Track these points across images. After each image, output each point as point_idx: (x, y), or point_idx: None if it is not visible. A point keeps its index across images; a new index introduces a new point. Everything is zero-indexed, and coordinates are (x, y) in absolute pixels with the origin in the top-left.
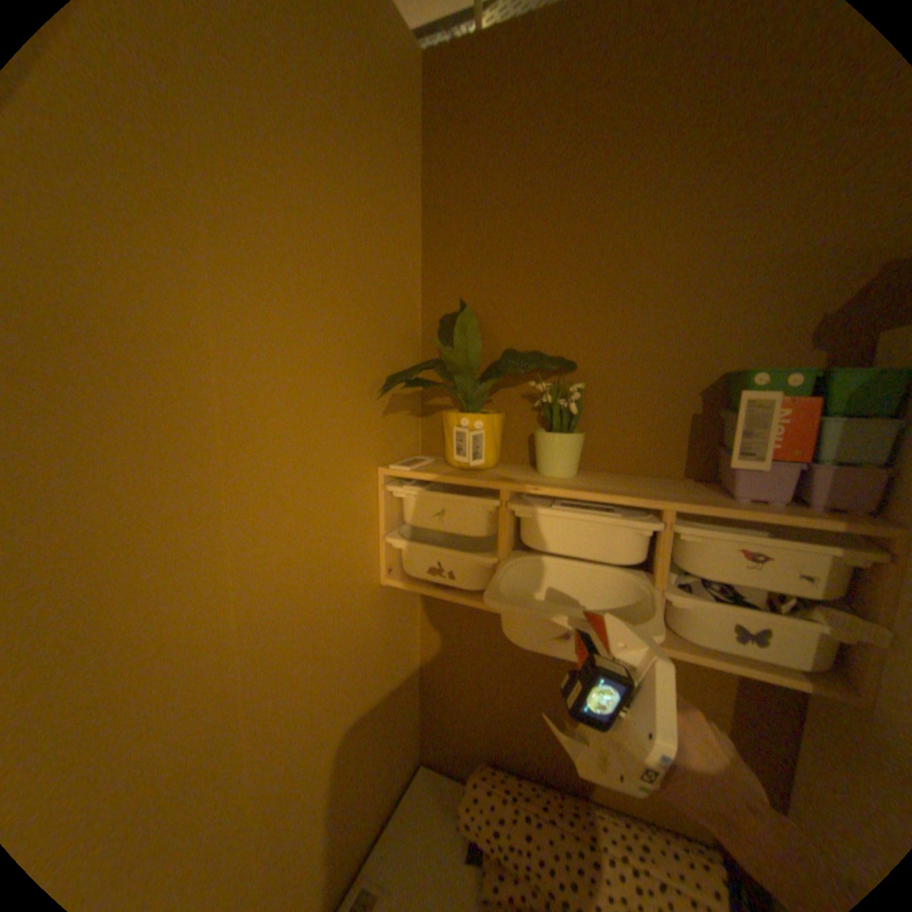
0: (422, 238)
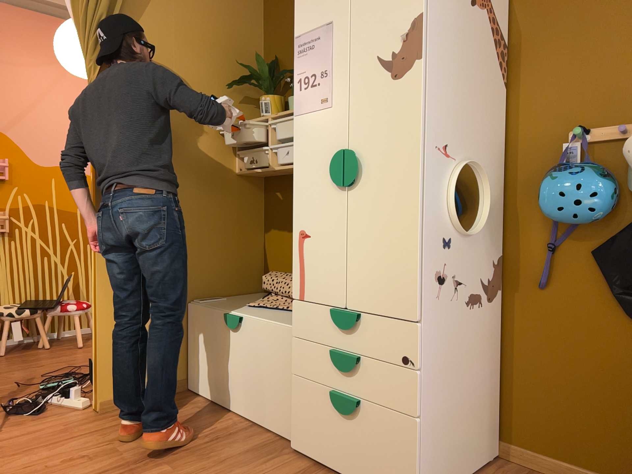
0: (263, 35)
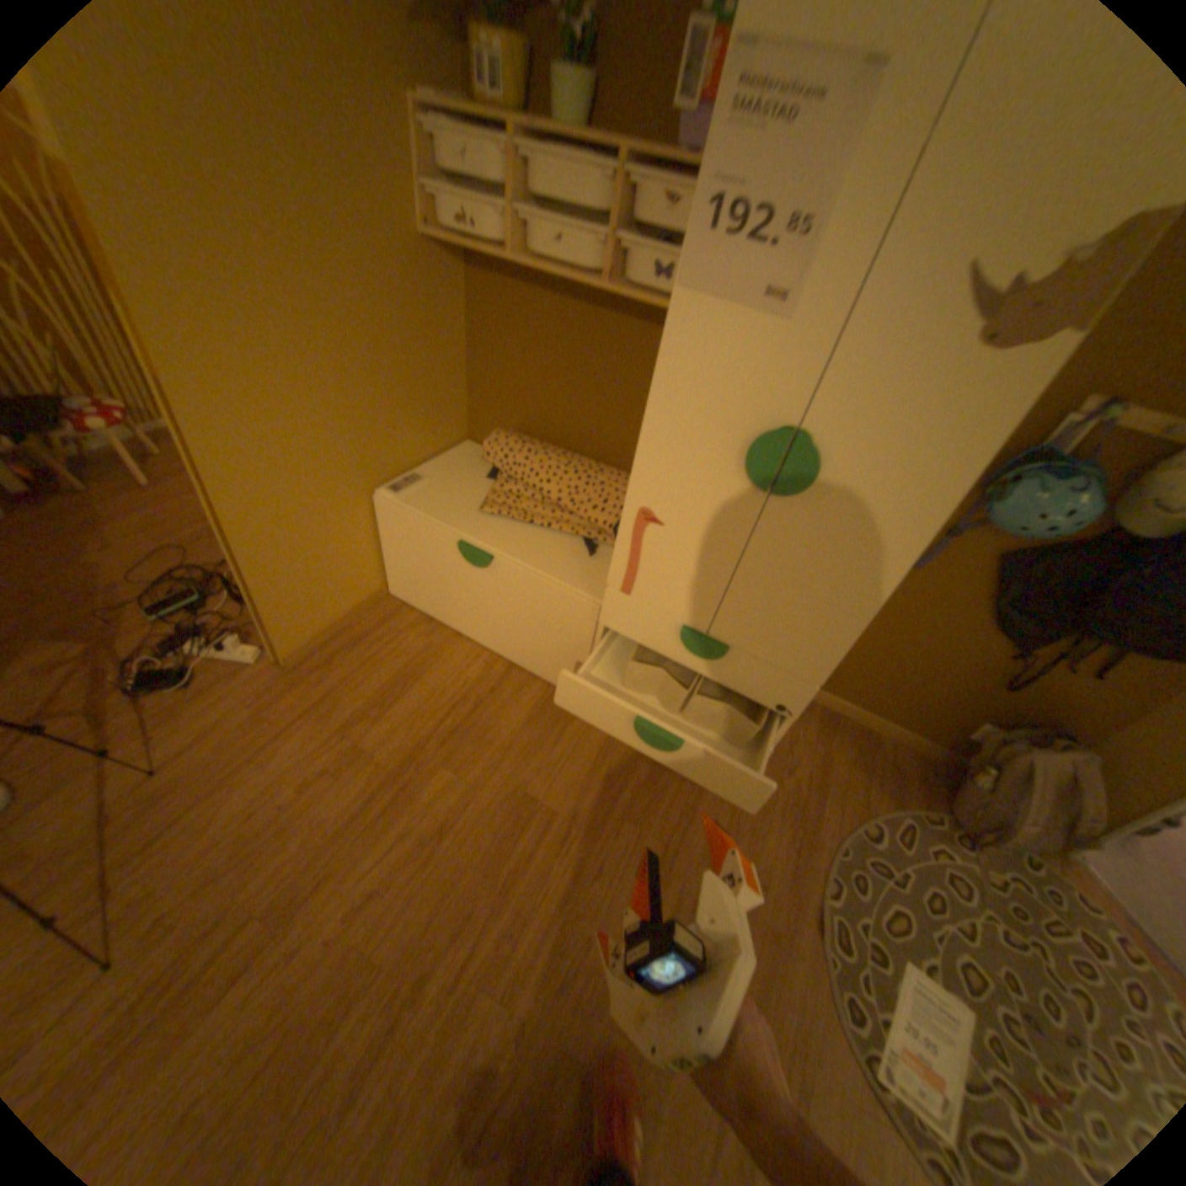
0: None
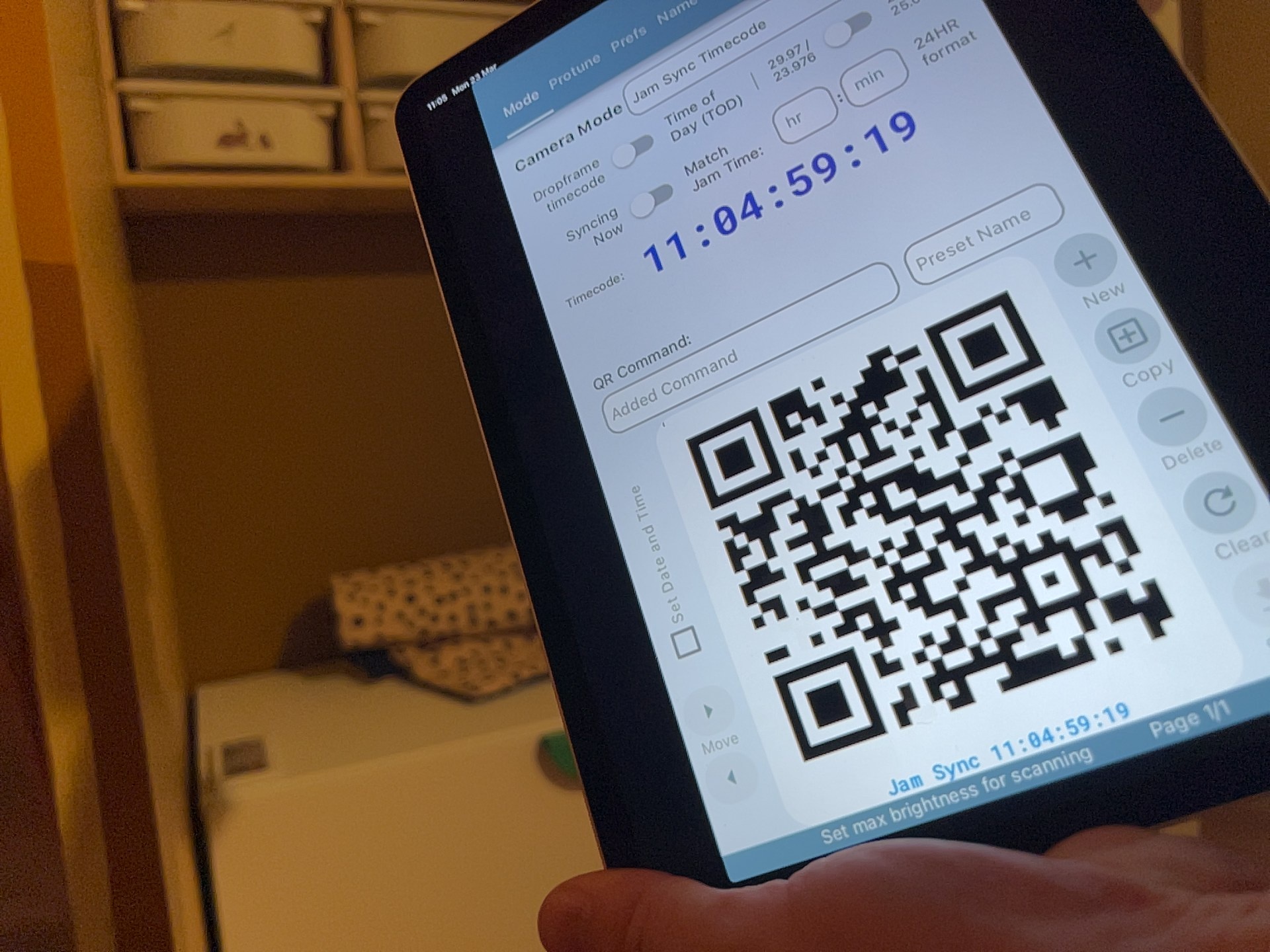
0: None
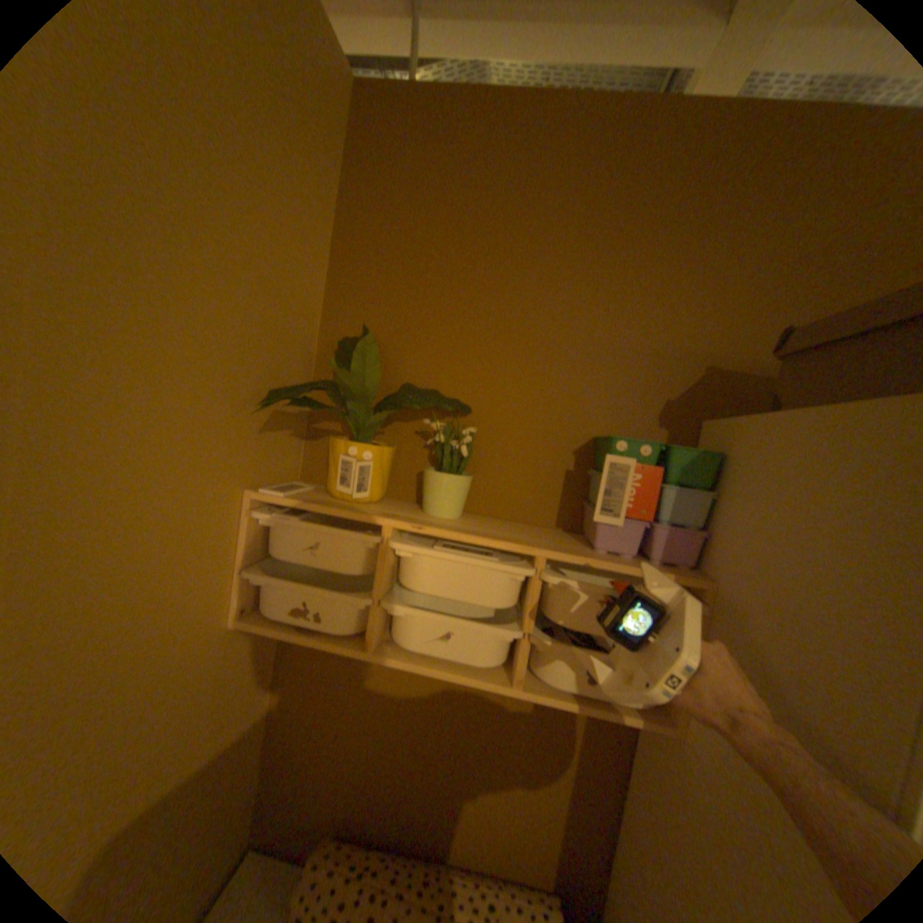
0: (331, 255)
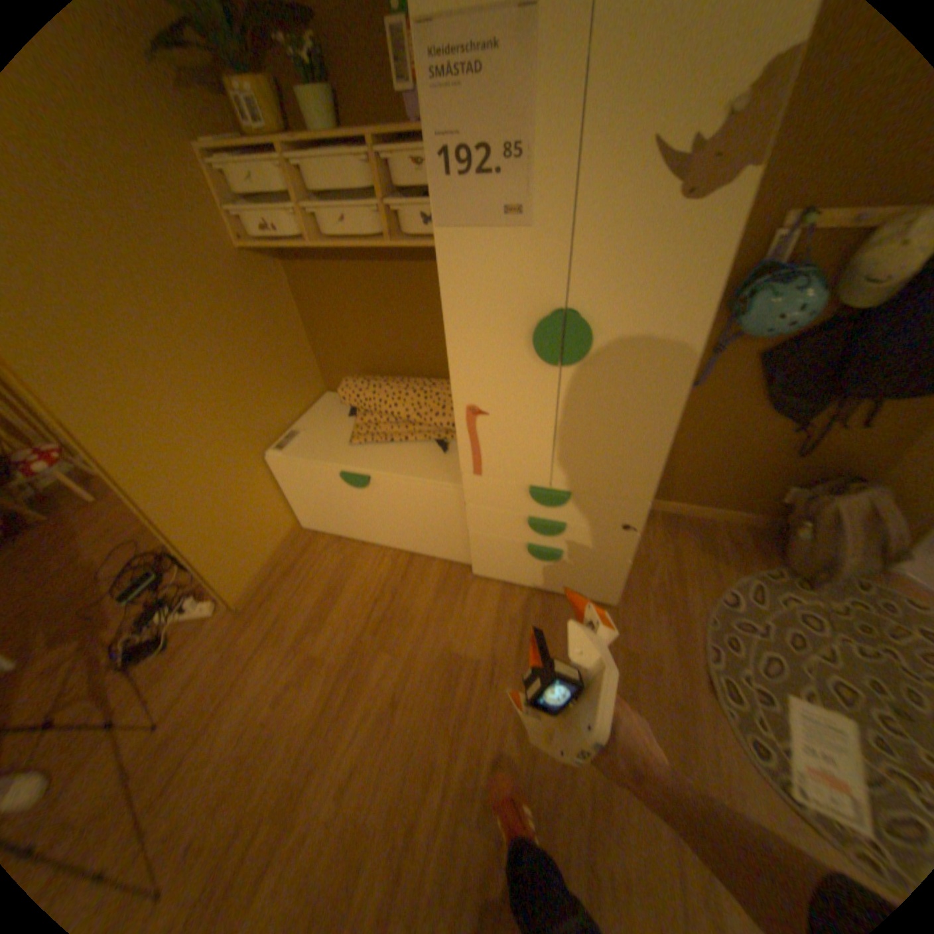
0: None
